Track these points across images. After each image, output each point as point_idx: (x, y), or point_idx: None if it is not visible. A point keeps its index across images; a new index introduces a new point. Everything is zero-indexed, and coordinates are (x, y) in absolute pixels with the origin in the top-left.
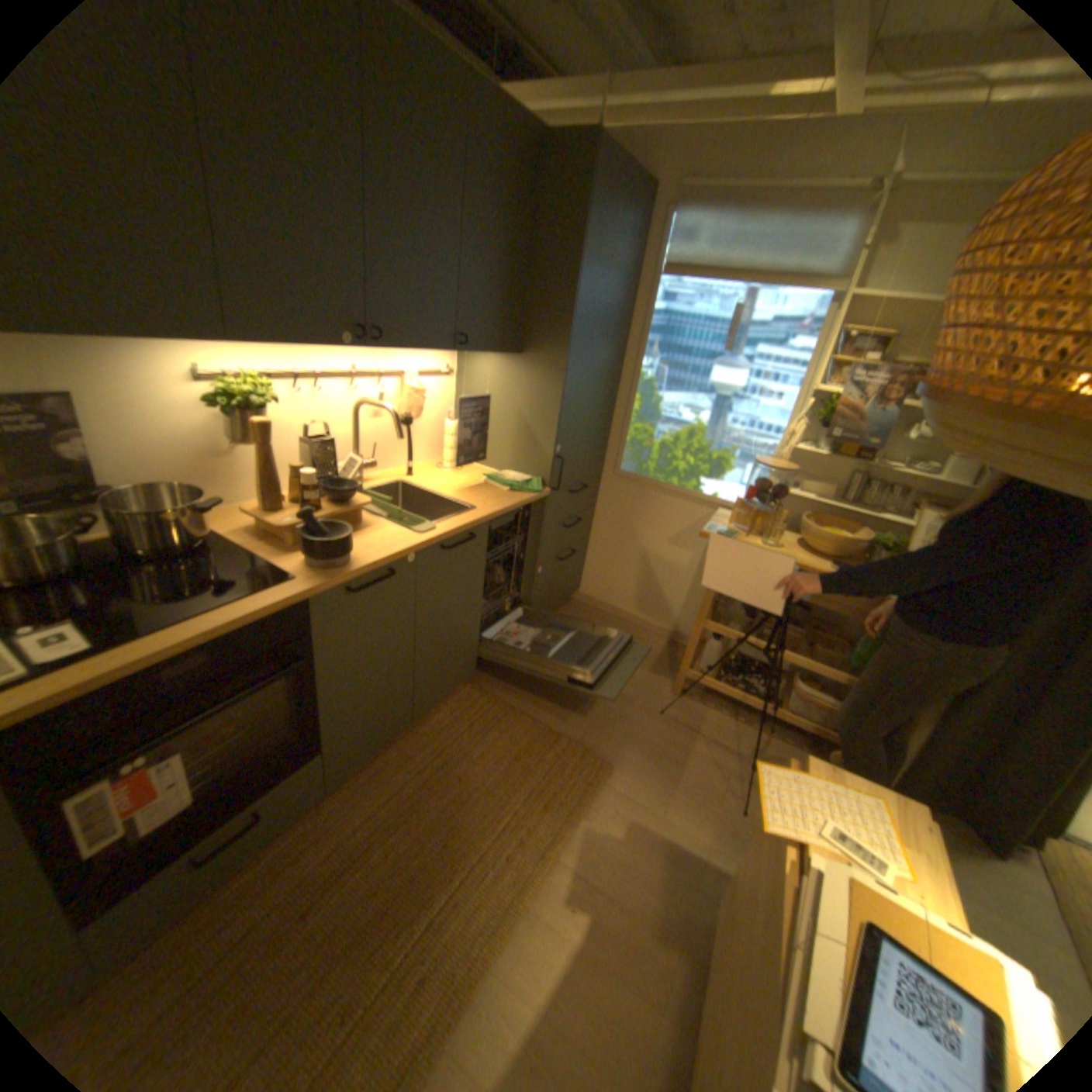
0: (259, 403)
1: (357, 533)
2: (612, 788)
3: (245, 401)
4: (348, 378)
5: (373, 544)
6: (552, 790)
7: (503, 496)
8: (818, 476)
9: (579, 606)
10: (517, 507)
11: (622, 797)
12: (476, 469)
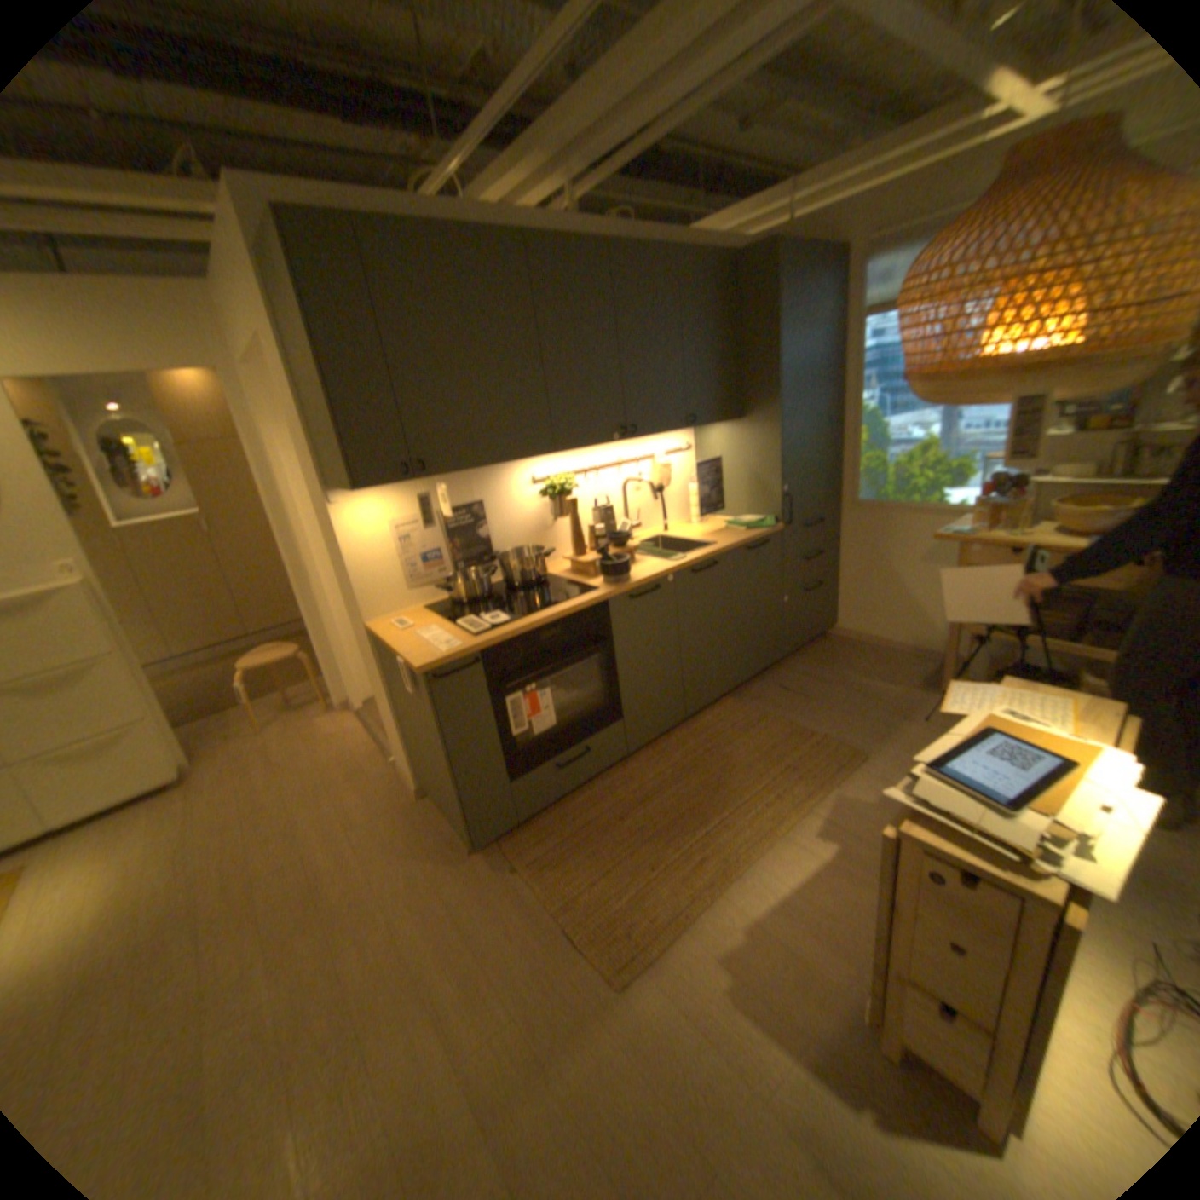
0: (566, 492)
1: (631, 566)
2: (866, 771)
3: (558, 492)
4: (615, 468)
5: (642, 571)
6: (806, 768)
7: (739, 534)
8: (1074, 459)
9: (838, 640)
10: (751, 540)
11: (876, 777)
12: (718, 520)
